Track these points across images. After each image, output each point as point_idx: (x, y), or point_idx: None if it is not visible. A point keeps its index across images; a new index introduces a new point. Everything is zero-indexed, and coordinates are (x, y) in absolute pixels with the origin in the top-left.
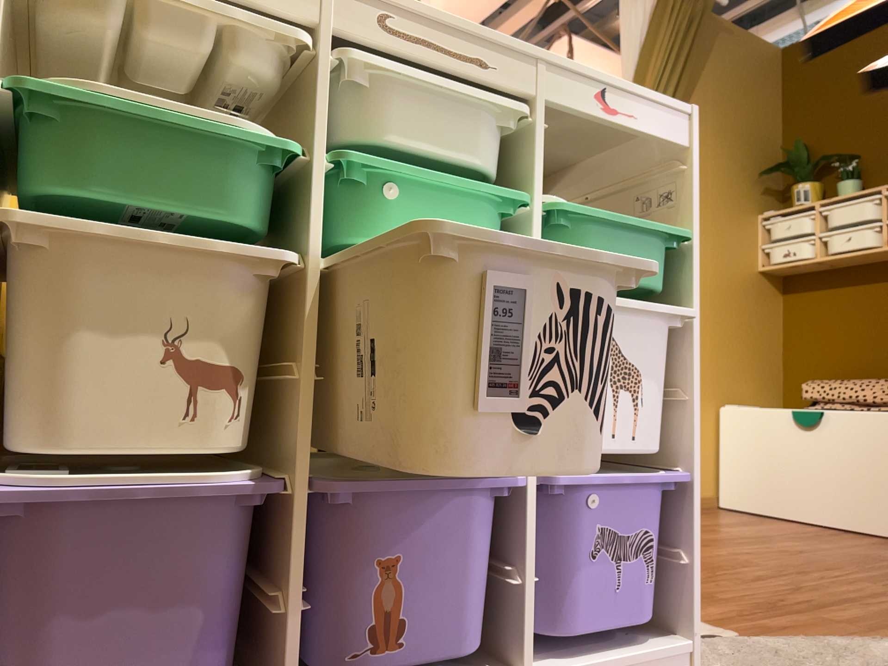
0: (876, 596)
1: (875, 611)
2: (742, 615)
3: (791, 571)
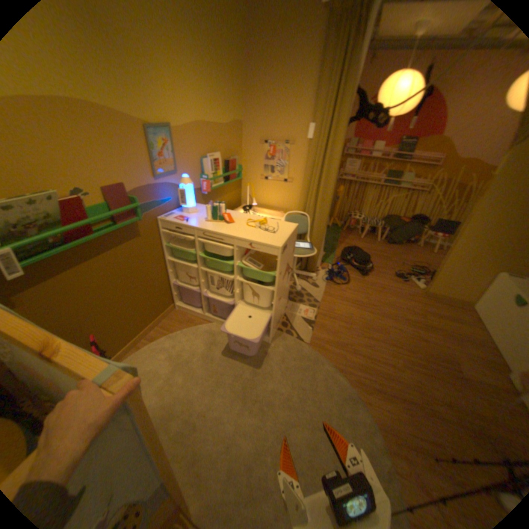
0: (385, 367)
1: (364, 367)
2: (323, 343)
3: (388, 345)
